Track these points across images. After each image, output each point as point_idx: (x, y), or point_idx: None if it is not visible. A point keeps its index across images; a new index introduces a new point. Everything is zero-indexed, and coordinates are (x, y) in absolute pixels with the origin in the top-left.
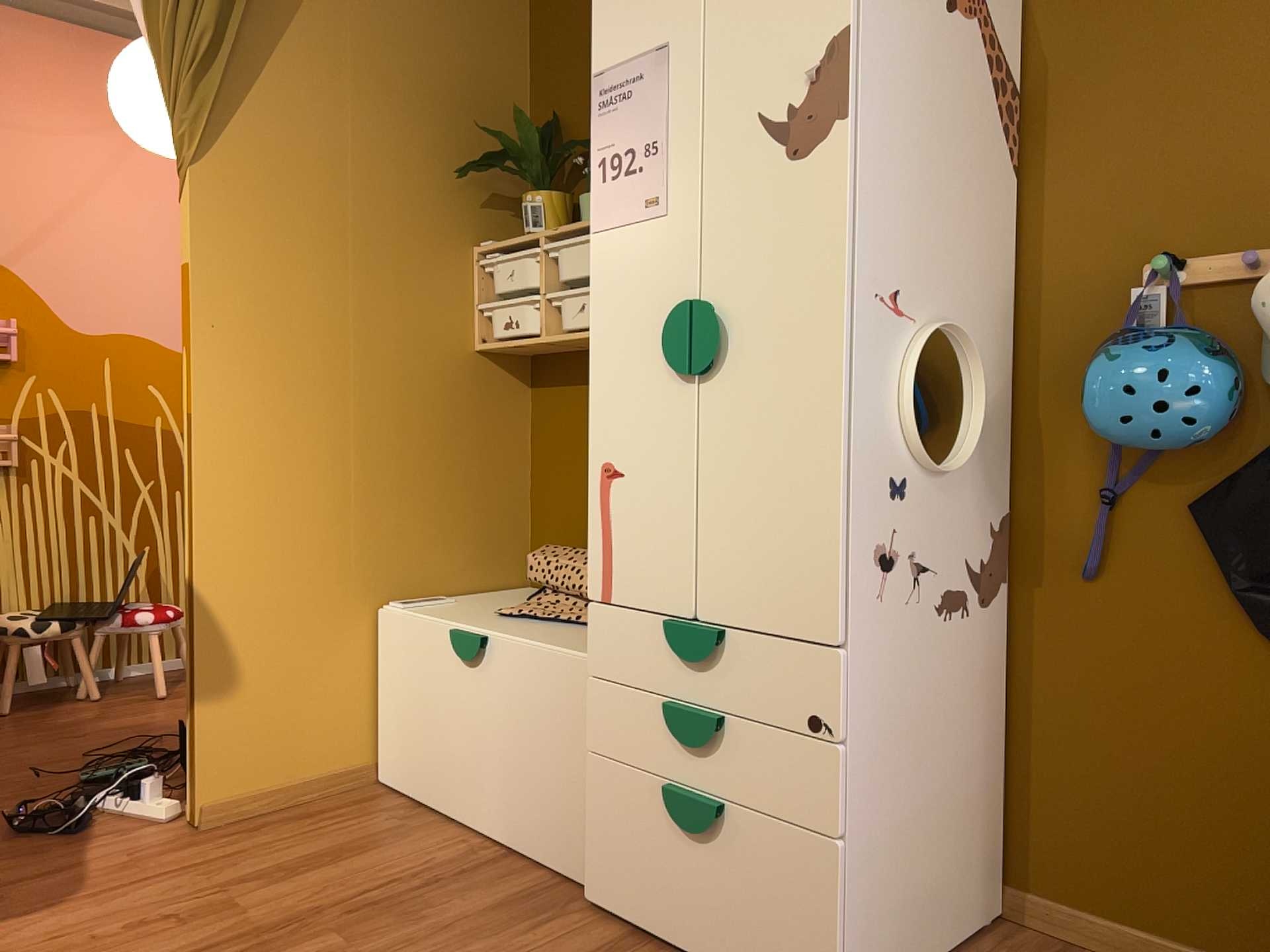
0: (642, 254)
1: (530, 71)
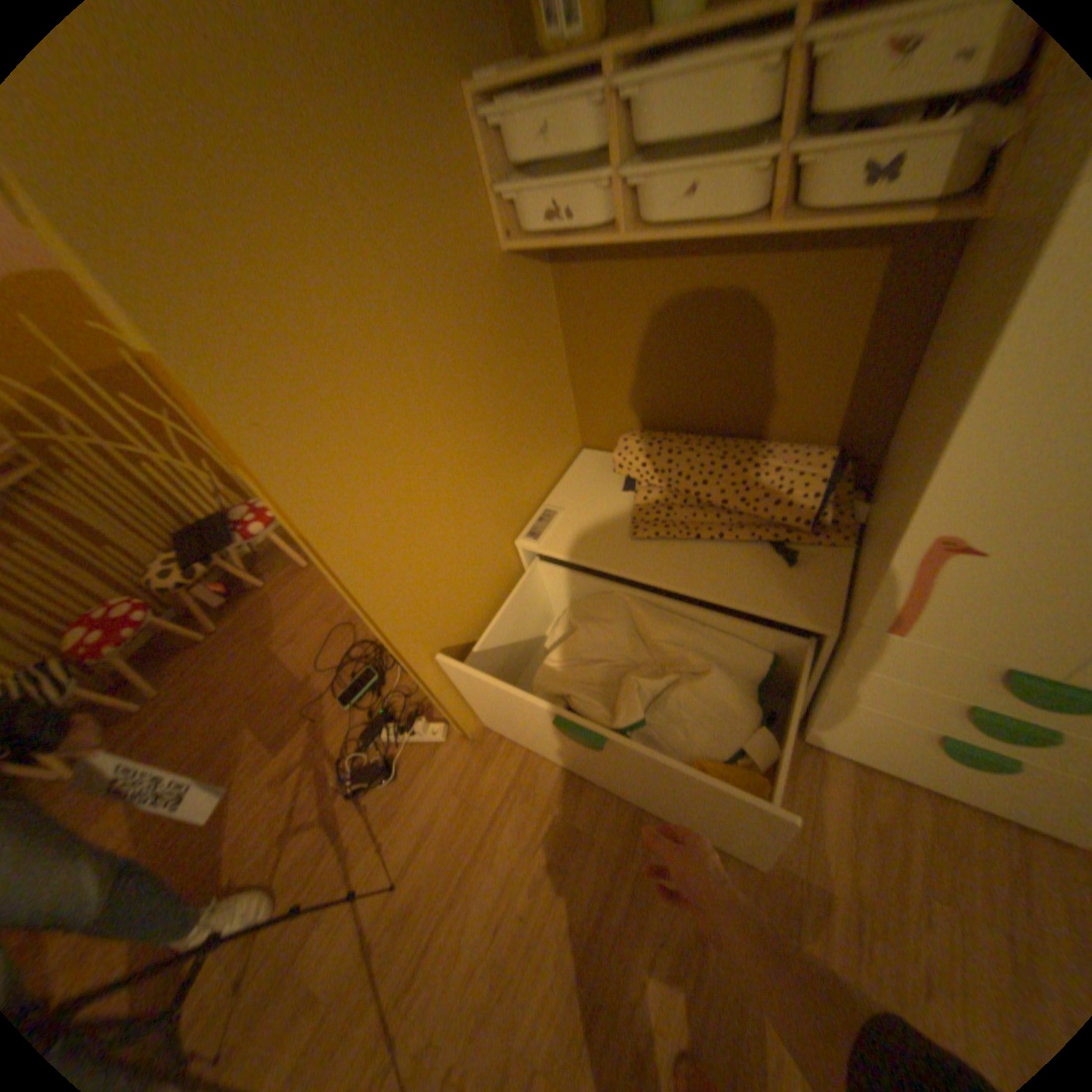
0: None
1: None
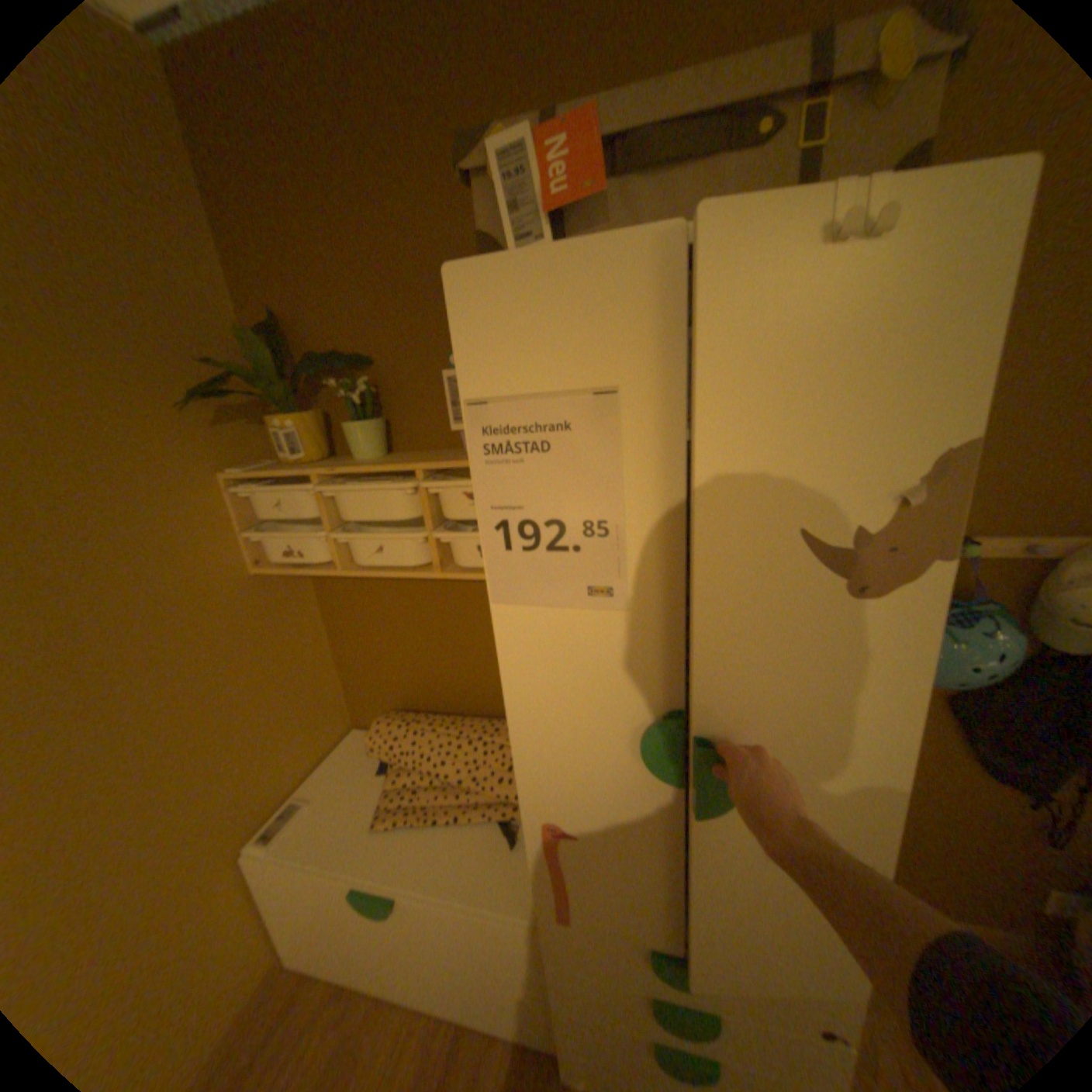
0: (586, 643)
1: (218, 251)
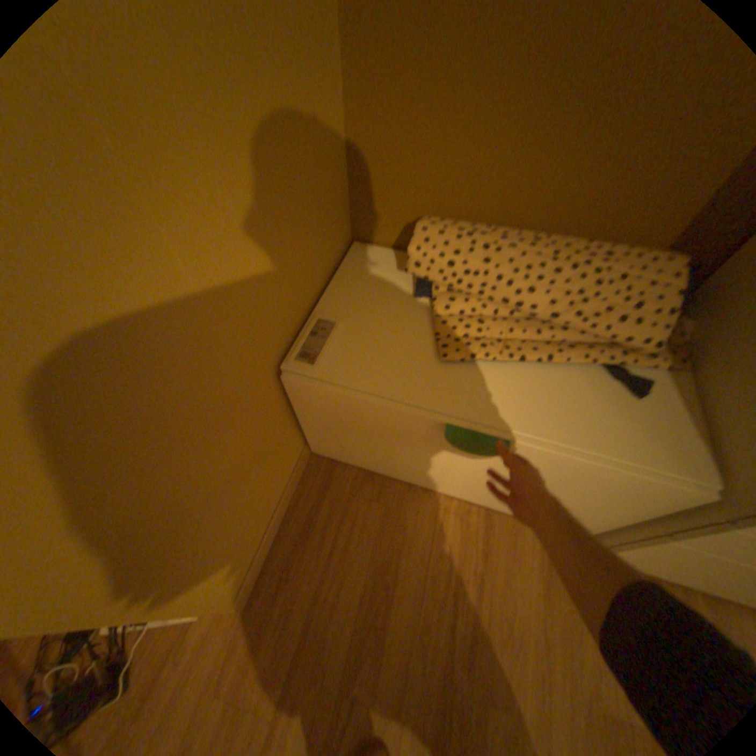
0: None
1: None
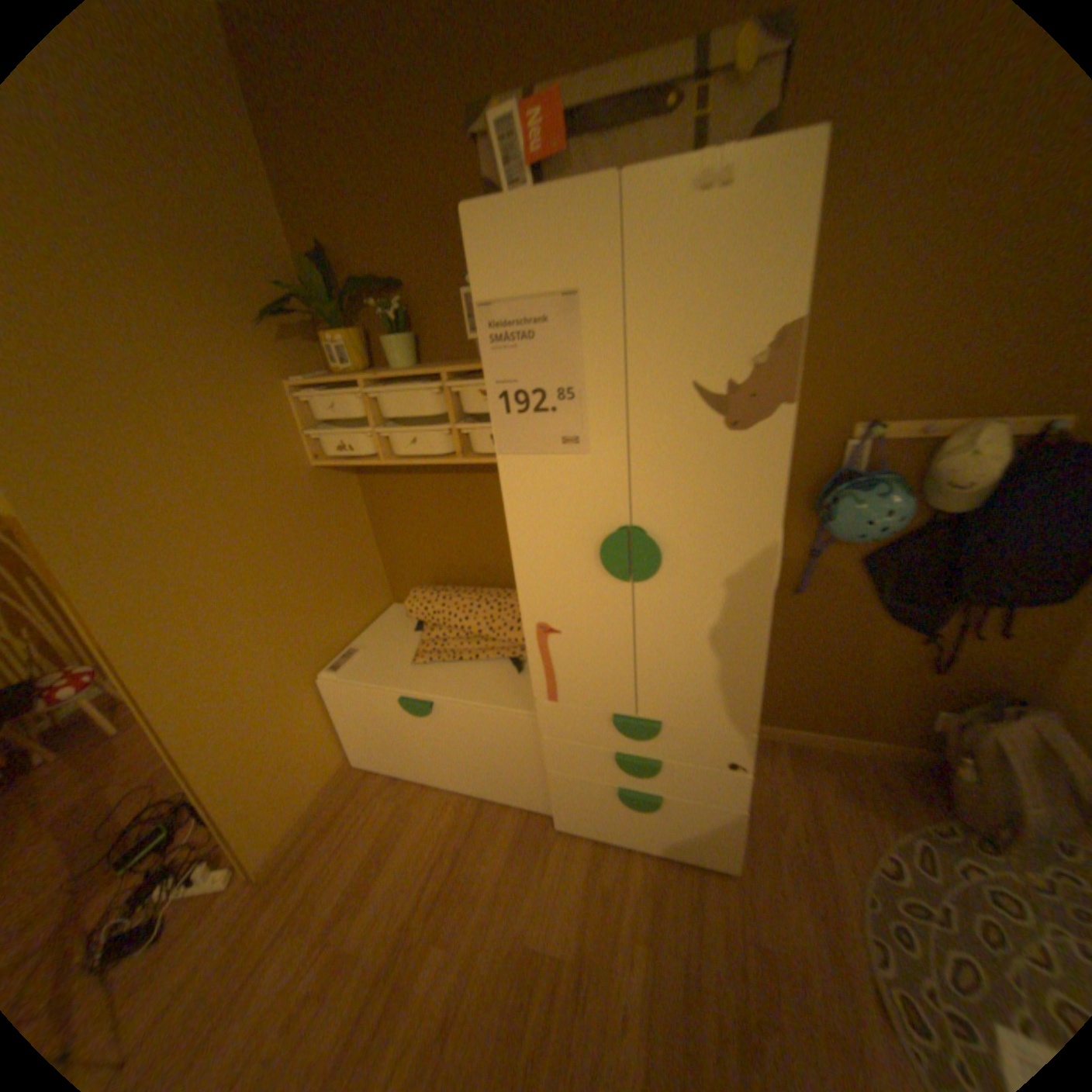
0: (562, 482)
1: (270, 188)
